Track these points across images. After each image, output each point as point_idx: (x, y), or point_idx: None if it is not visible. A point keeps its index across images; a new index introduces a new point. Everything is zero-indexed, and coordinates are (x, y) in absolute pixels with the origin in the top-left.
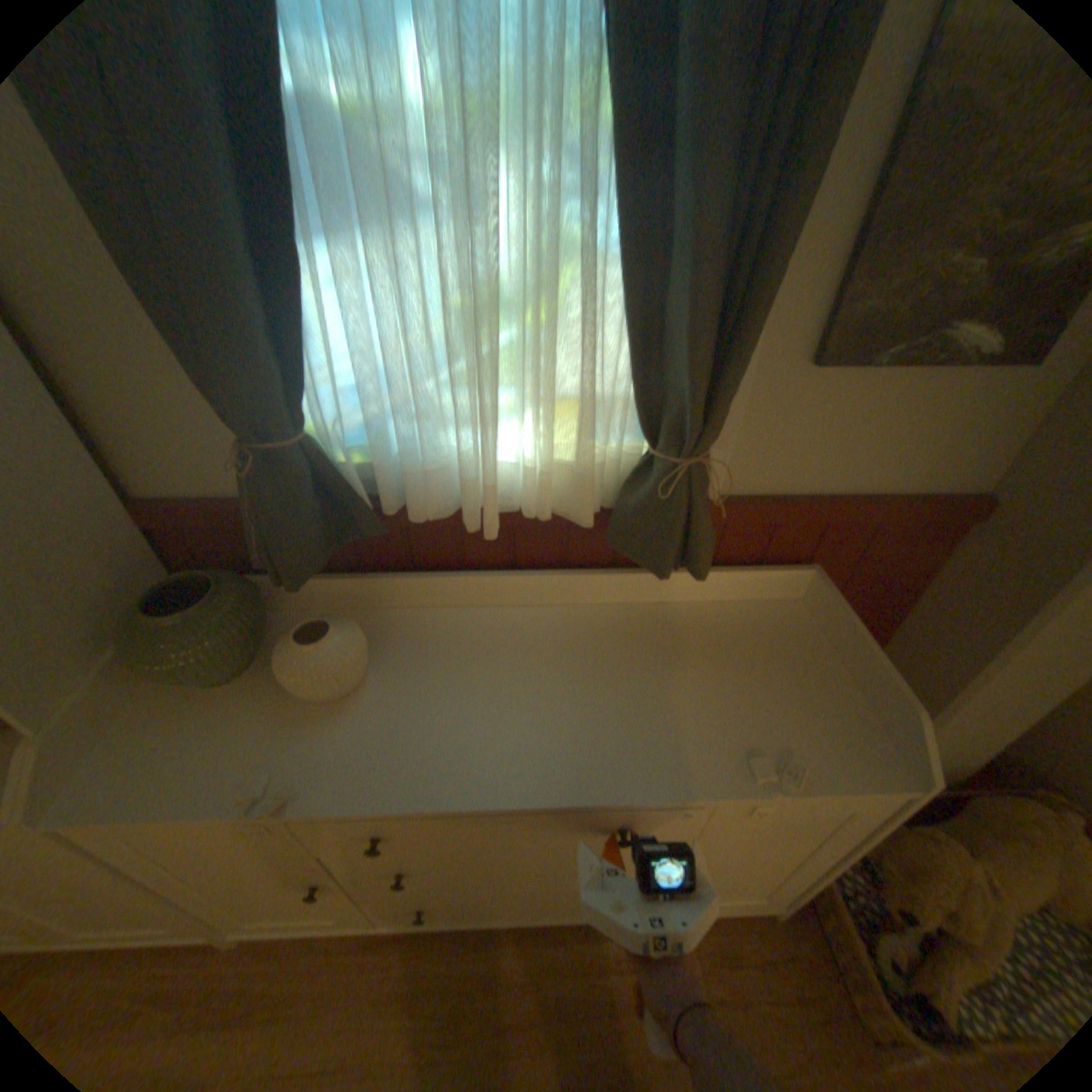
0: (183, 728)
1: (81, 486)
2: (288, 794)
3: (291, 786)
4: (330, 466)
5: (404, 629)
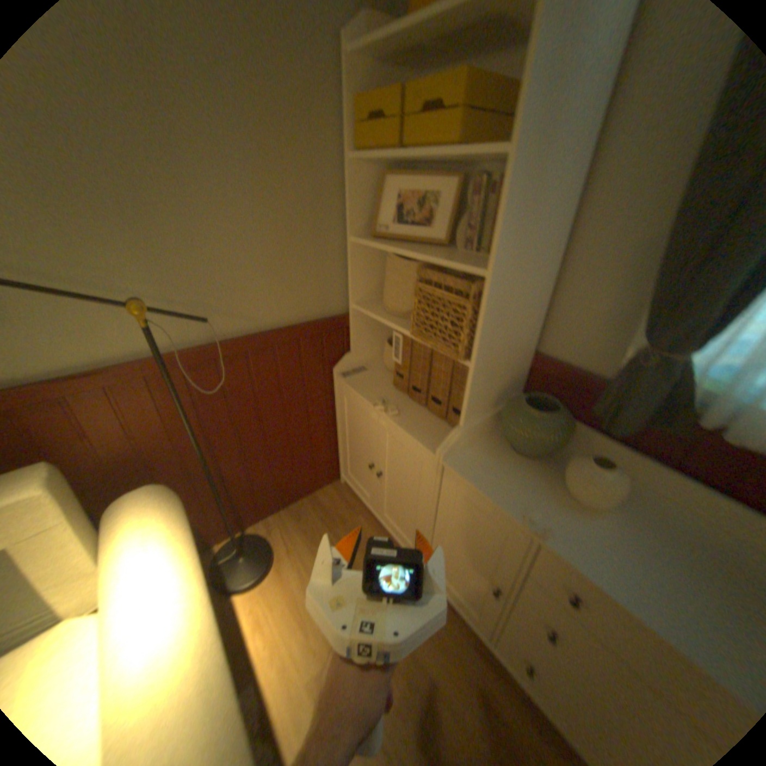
0: (505, 465)
1: (533, 338)
2: (556, 535)
3: (557, 532)
4: (693, 381)
5: (647, 502)
